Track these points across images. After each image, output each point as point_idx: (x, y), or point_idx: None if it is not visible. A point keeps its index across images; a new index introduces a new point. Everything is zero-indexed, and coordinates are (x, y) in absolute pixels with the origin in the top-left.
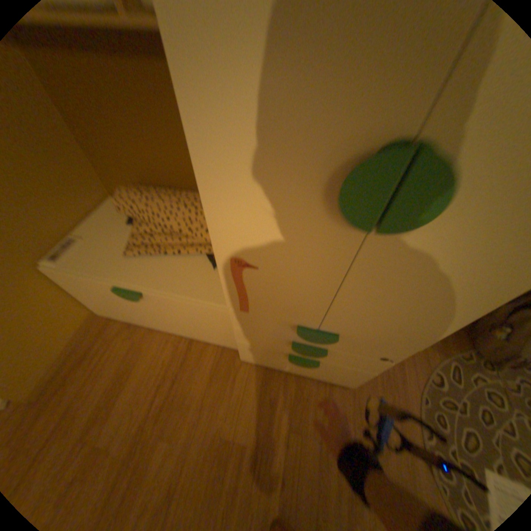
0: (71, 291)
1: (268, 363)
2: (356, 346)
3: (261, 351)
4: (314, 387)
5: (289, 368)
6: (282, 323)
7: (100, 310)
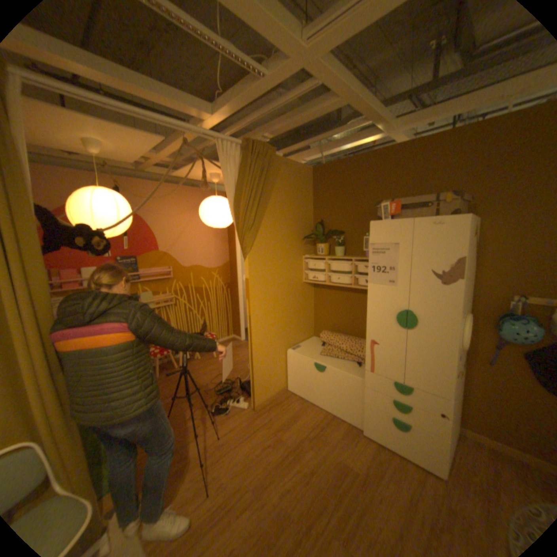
0: (289, 369)
1: (381, 438)
2: (425, 403)
3: (377, 419)
4: (413, 469)
5: (395, 445)
6: (388, 382)
7: (292, 386)
